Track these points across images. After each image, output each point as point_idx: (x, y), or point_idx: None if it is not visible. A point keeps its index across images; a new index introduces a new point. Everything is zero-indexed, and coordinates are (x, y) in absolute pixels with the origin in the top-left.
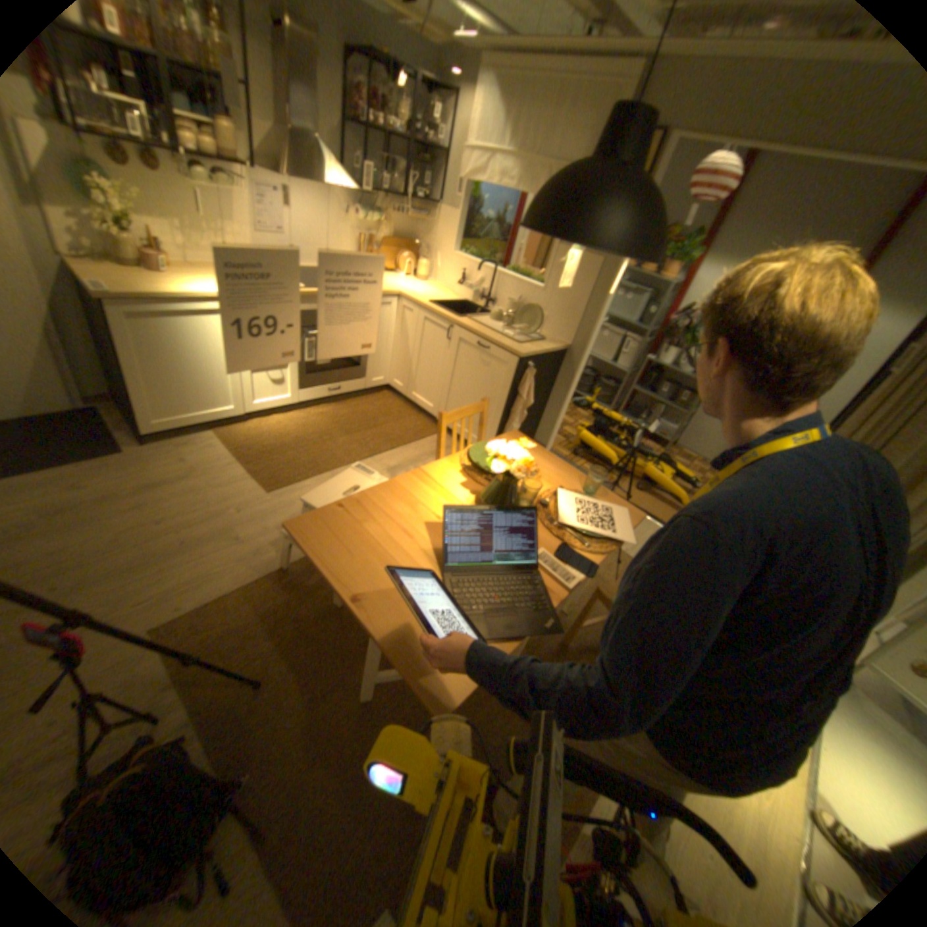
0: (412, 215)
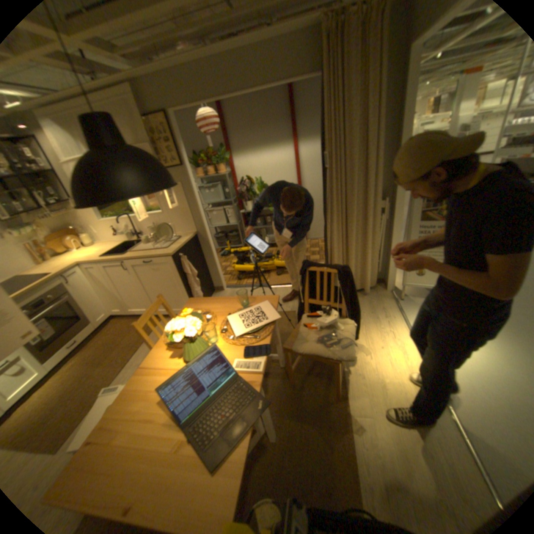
0: (57, 215)
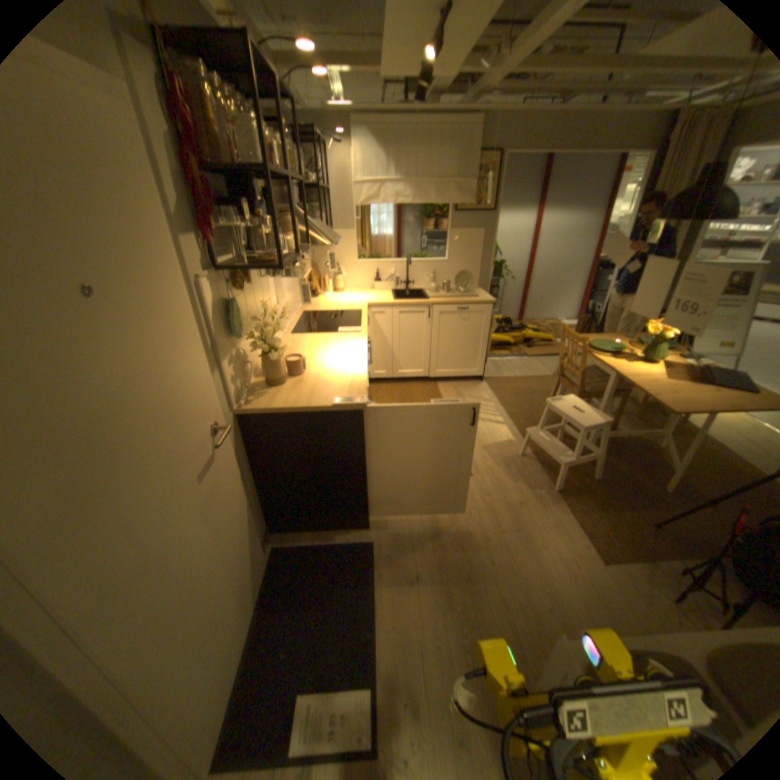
0: None
